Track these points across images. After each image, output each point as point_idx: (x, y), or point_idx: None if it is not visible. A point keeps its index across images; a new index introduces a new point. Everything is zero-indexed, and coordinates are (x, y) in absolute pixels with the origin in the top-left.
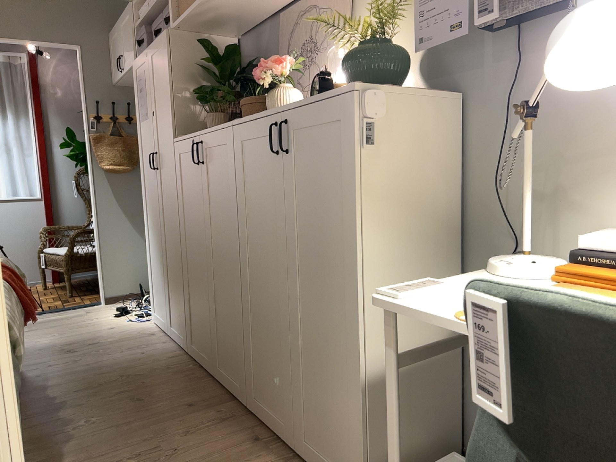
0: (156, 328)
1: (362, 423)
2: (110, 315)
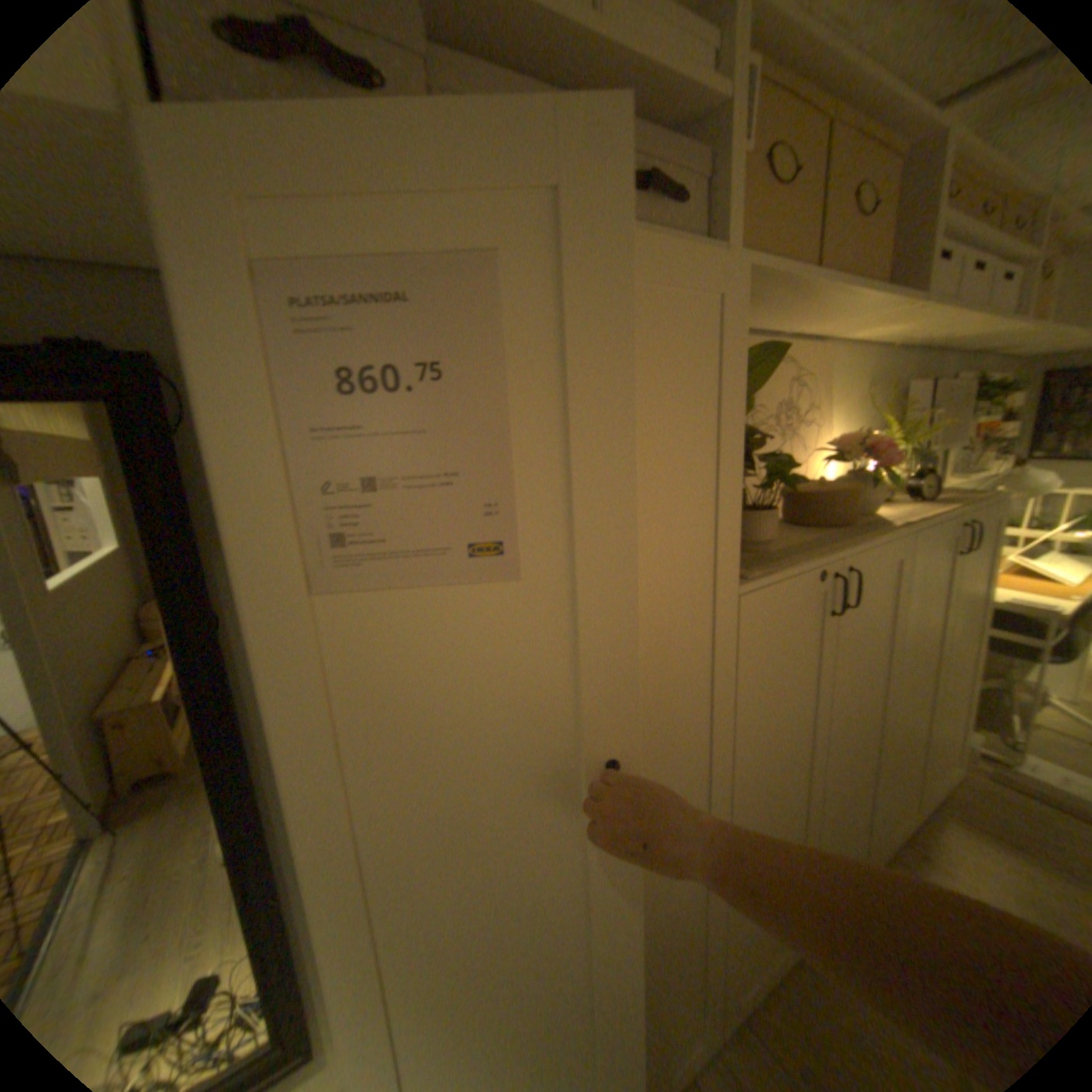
0: None
1: (974, 716)
2: None
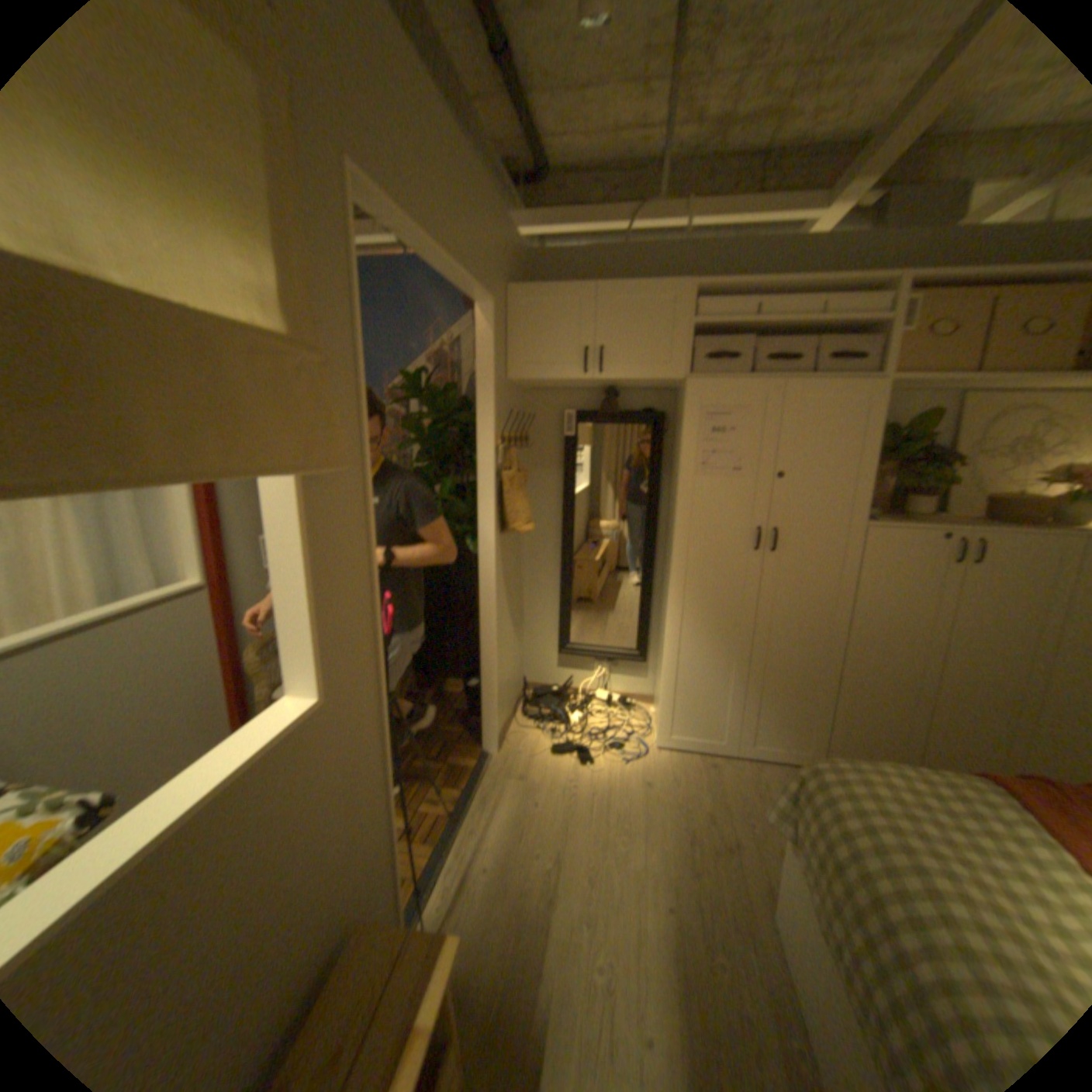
0: (690, 757)
1: None
2: (570, 767)
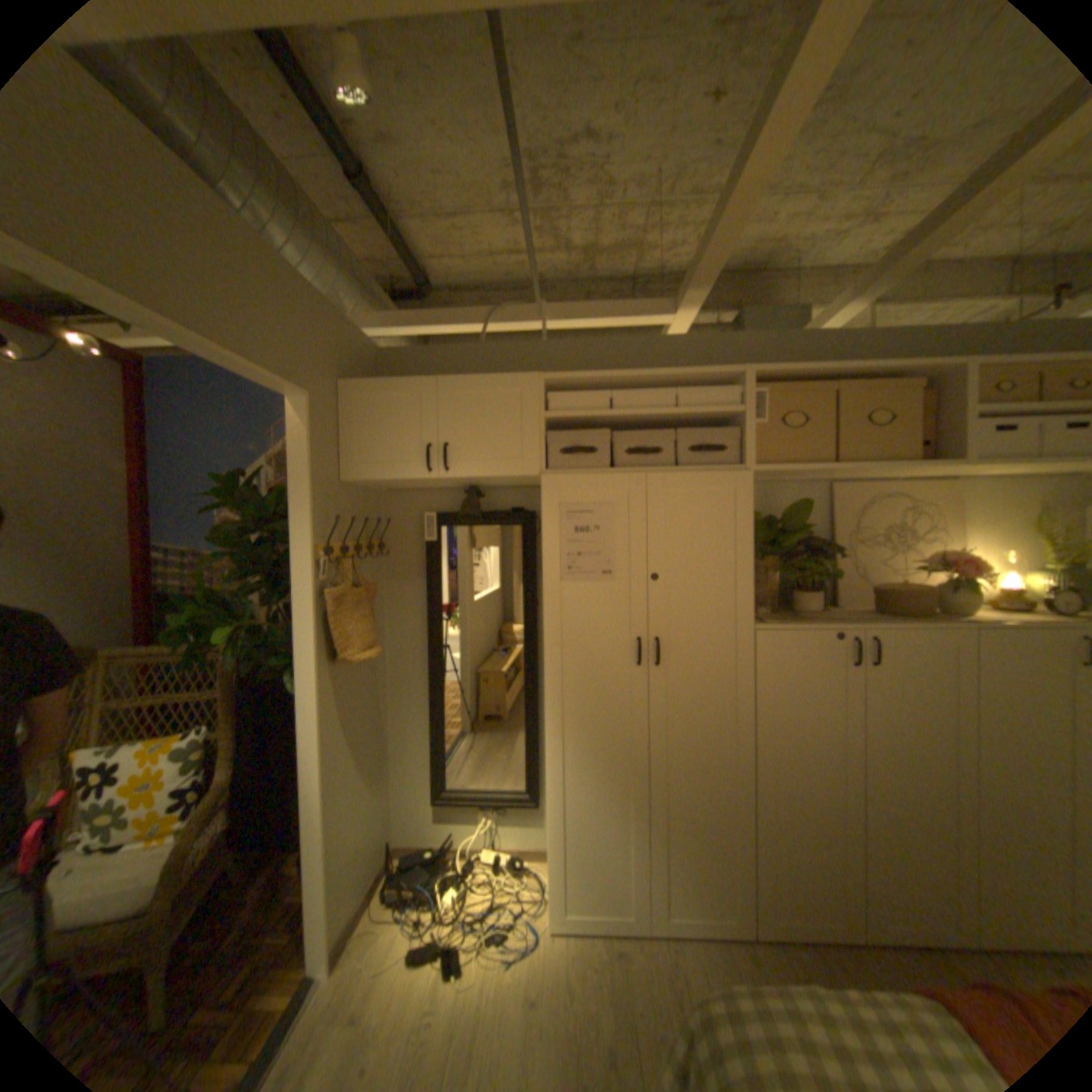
0: (591, 942)
1: None
2: (427, 986)
